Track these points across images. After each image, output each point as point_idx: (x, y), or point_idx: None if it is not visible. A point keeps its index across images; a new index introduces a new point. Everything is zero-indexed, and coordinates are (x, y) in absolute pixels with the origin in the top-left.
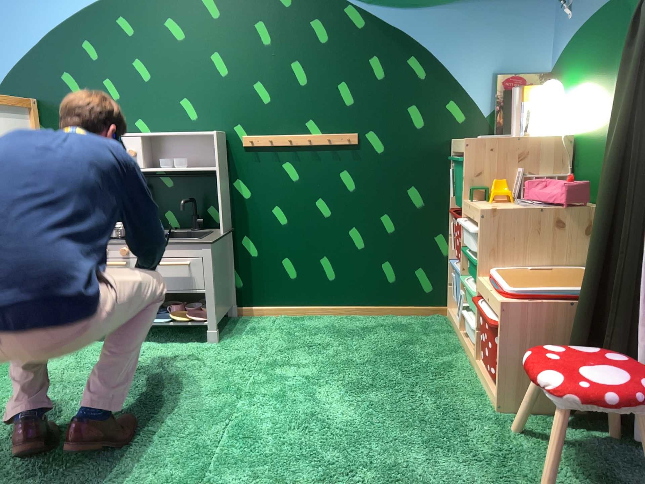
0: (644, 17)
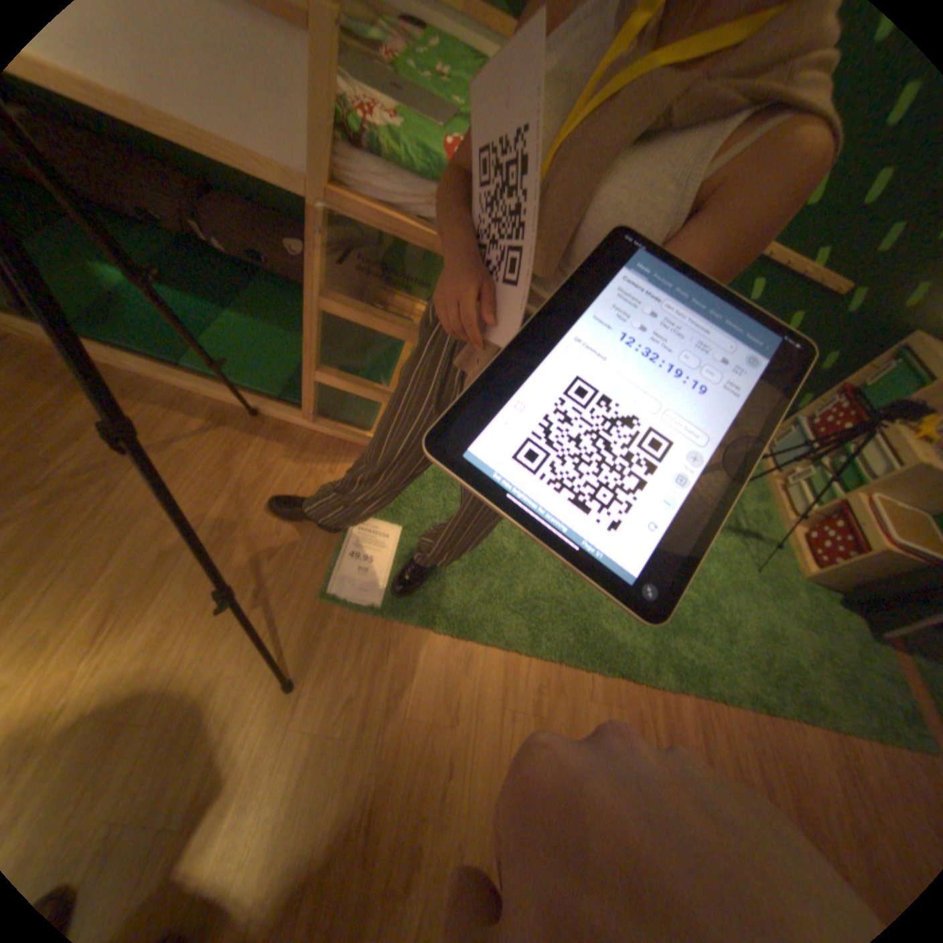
0: None
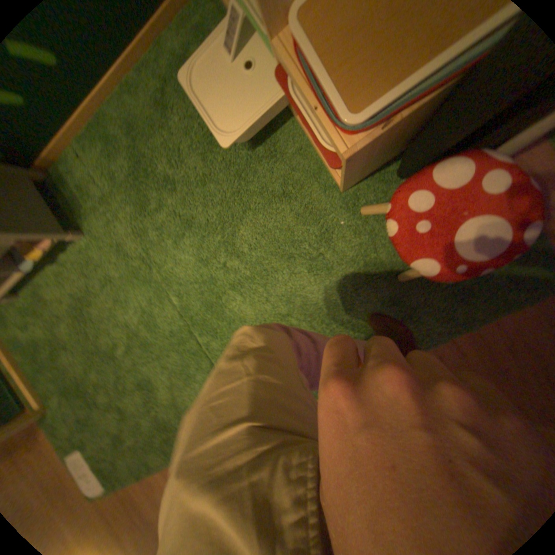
0: None
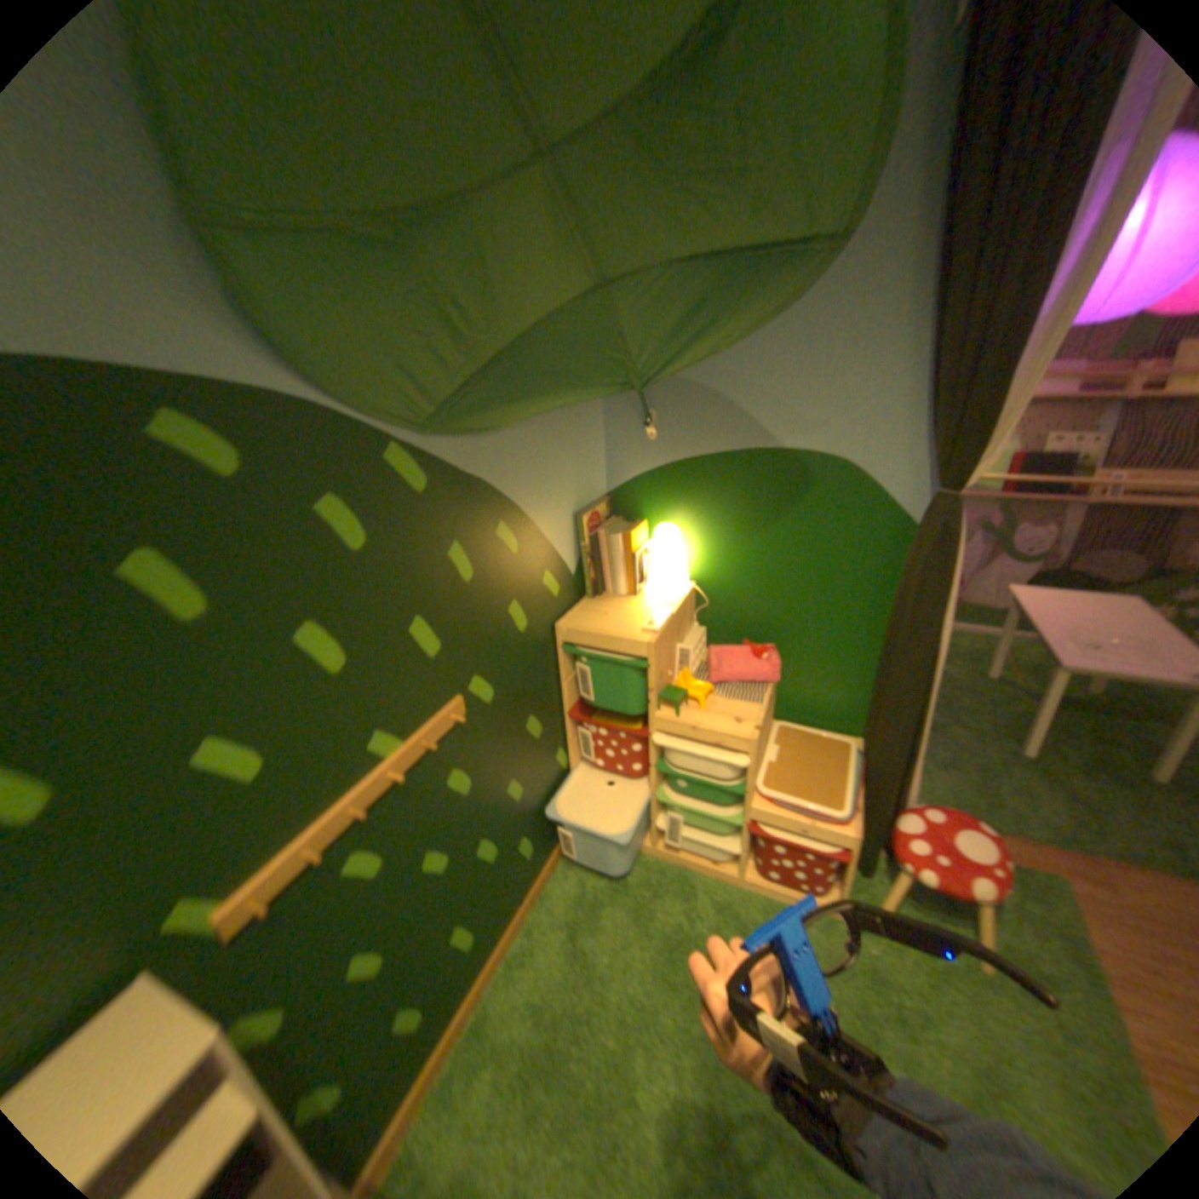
0: (942, 528)
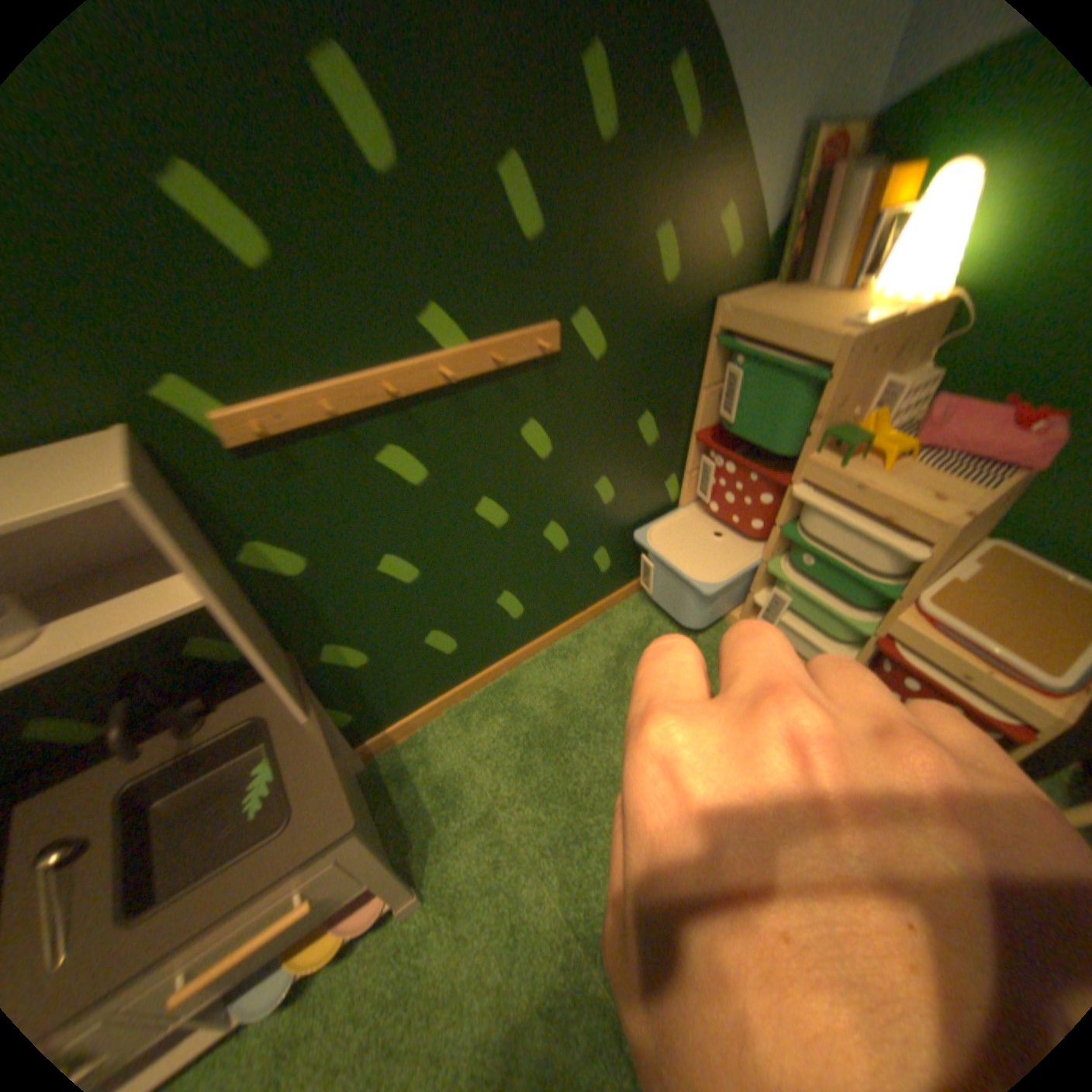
0: None
